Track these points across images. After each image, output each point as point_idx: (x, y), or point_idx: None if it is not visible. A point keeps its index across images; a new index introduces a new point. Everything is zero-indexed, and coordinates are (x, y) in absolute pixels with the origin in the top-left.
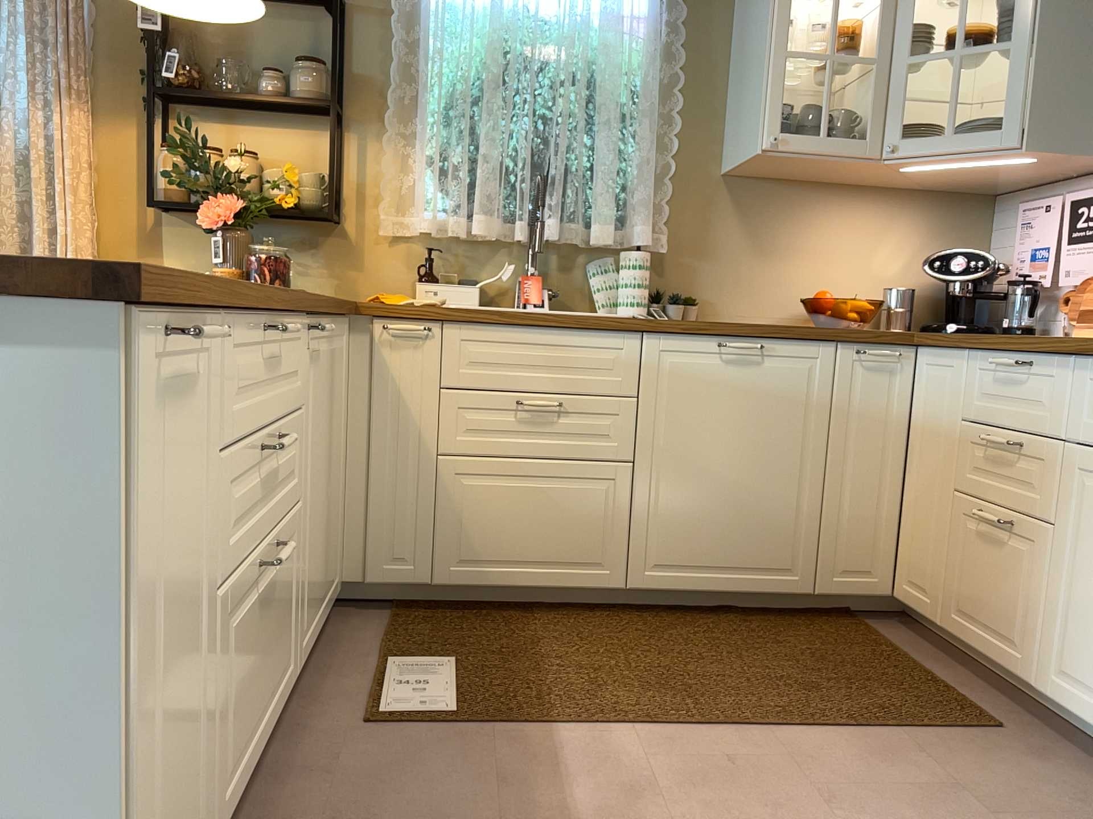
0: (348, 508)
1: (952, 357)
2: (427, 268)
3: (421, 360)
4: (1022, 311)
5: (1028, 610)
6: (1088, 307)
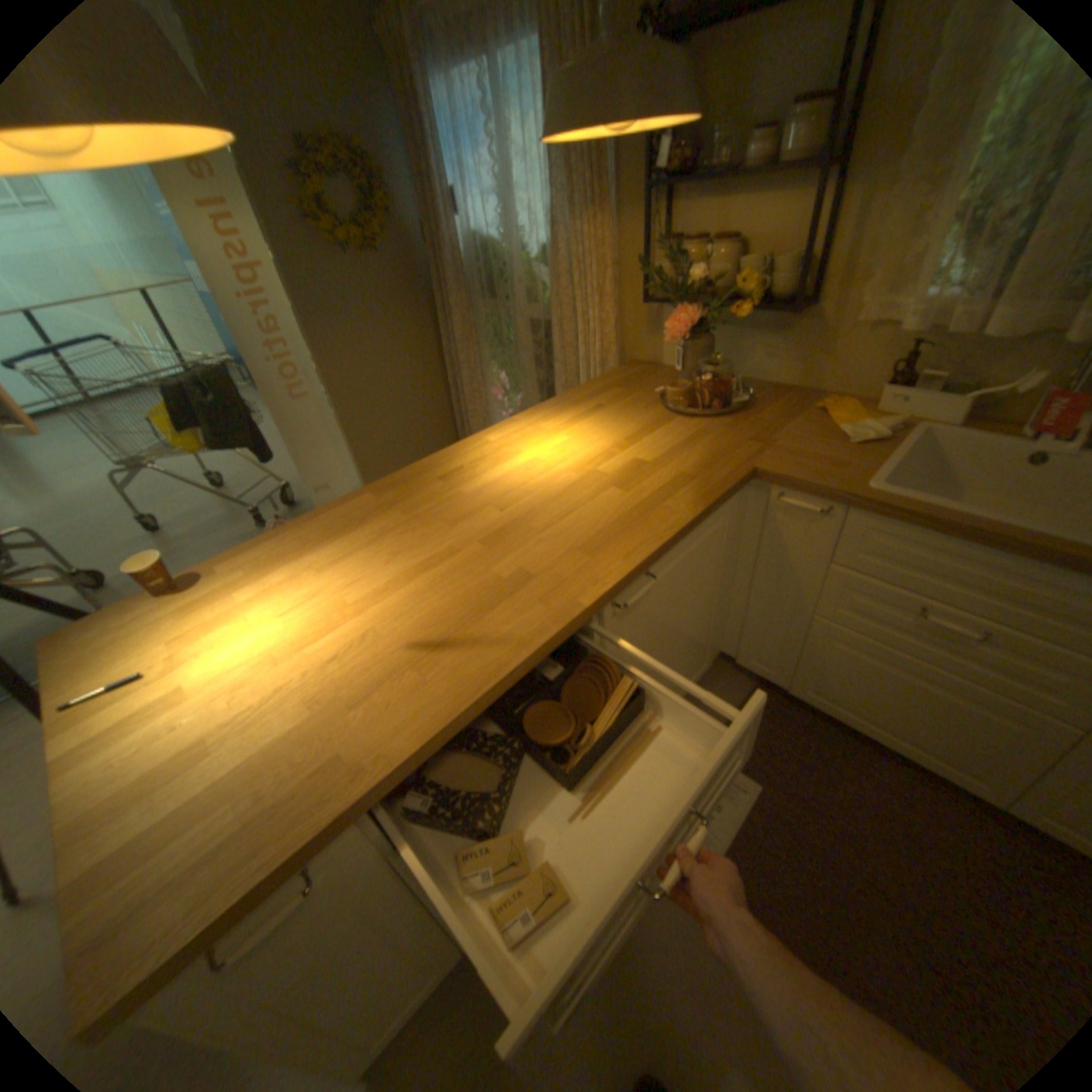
0: (732, 613)
1: None
2: (912, 357)
3: (818, 534)
4: None
5: None
6: None
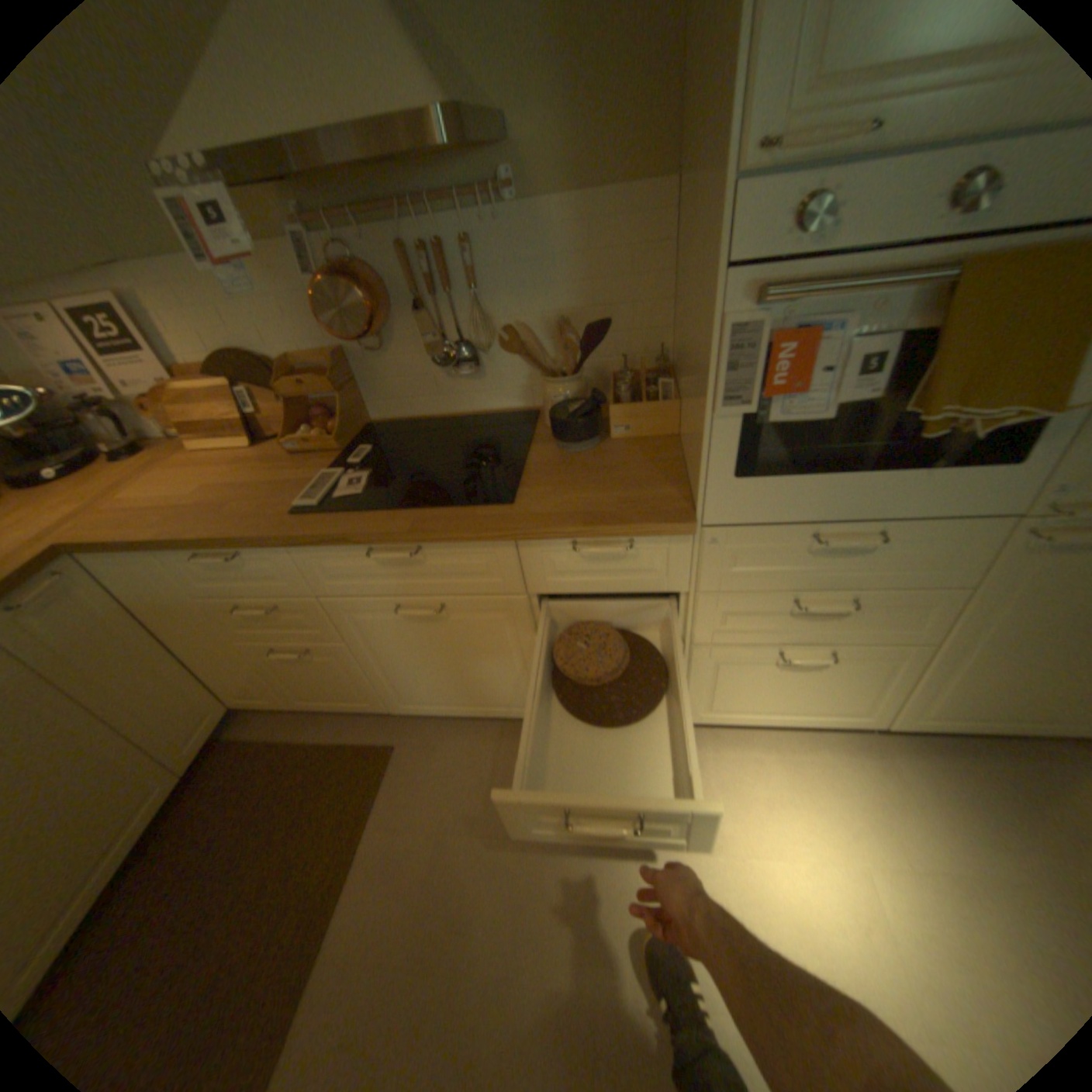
0: None
1: (128, 555)
2: None
3: None
4: (106, 429)
5: (355, 684)
6: (177, 419)
